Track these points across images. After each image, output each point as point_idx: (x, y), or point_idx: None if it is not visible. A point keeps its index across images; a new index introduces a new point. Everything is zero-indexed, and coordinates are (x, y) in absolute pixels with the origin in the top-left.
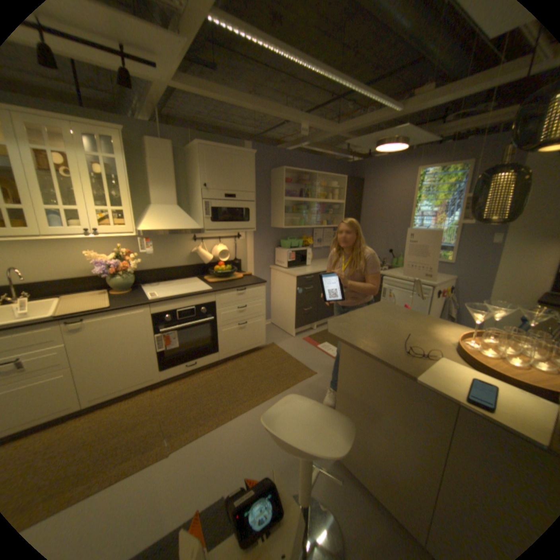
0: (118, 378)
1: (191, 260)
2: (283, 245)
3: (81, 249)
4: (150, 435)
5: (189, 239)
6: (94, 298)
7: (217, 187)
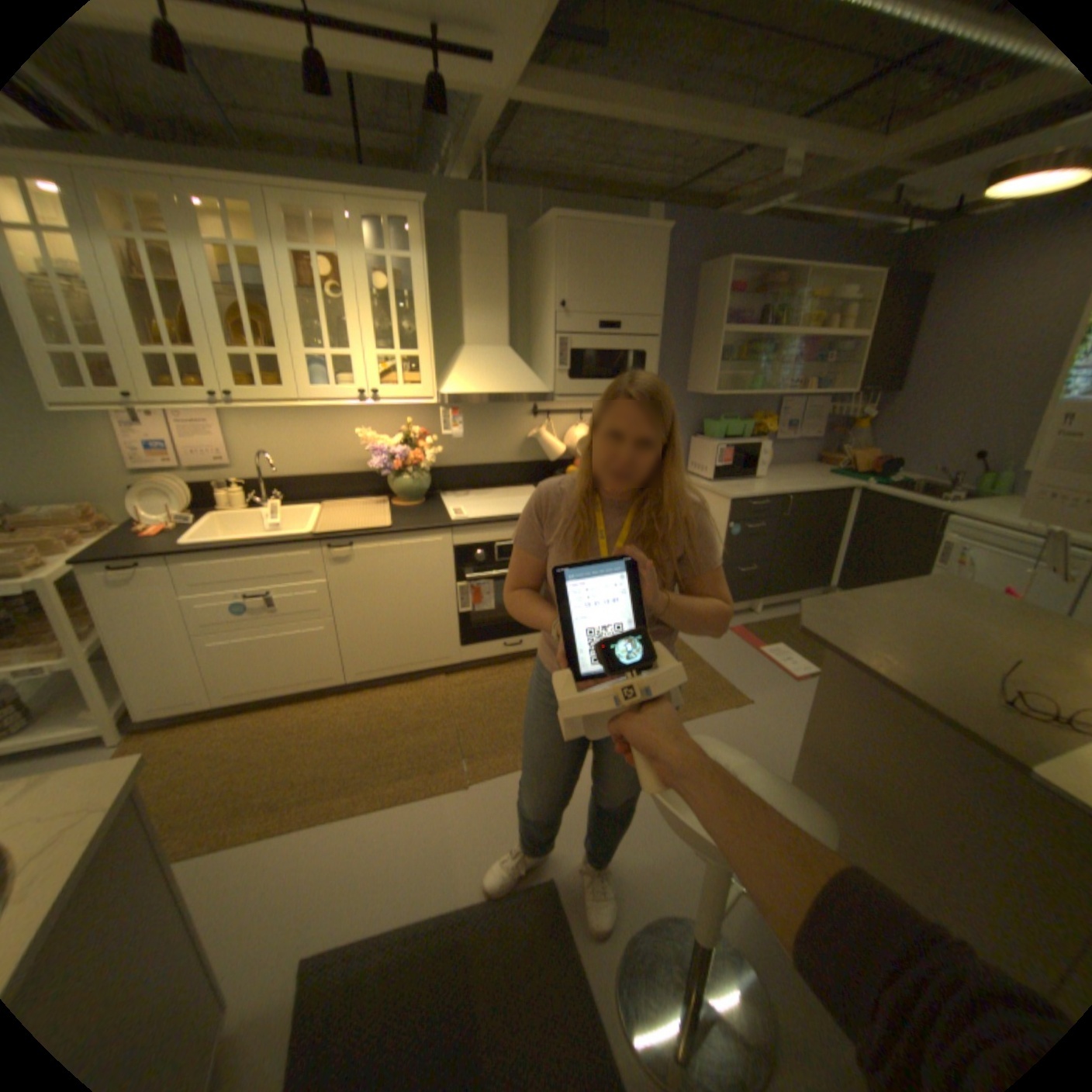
0: (399, 646)
1: (526, 454)
2: (709, 432)
3: (353, 425)
4: (442, 748)
5: (526, 413)
6: (369, 510)
7: (587, 308)
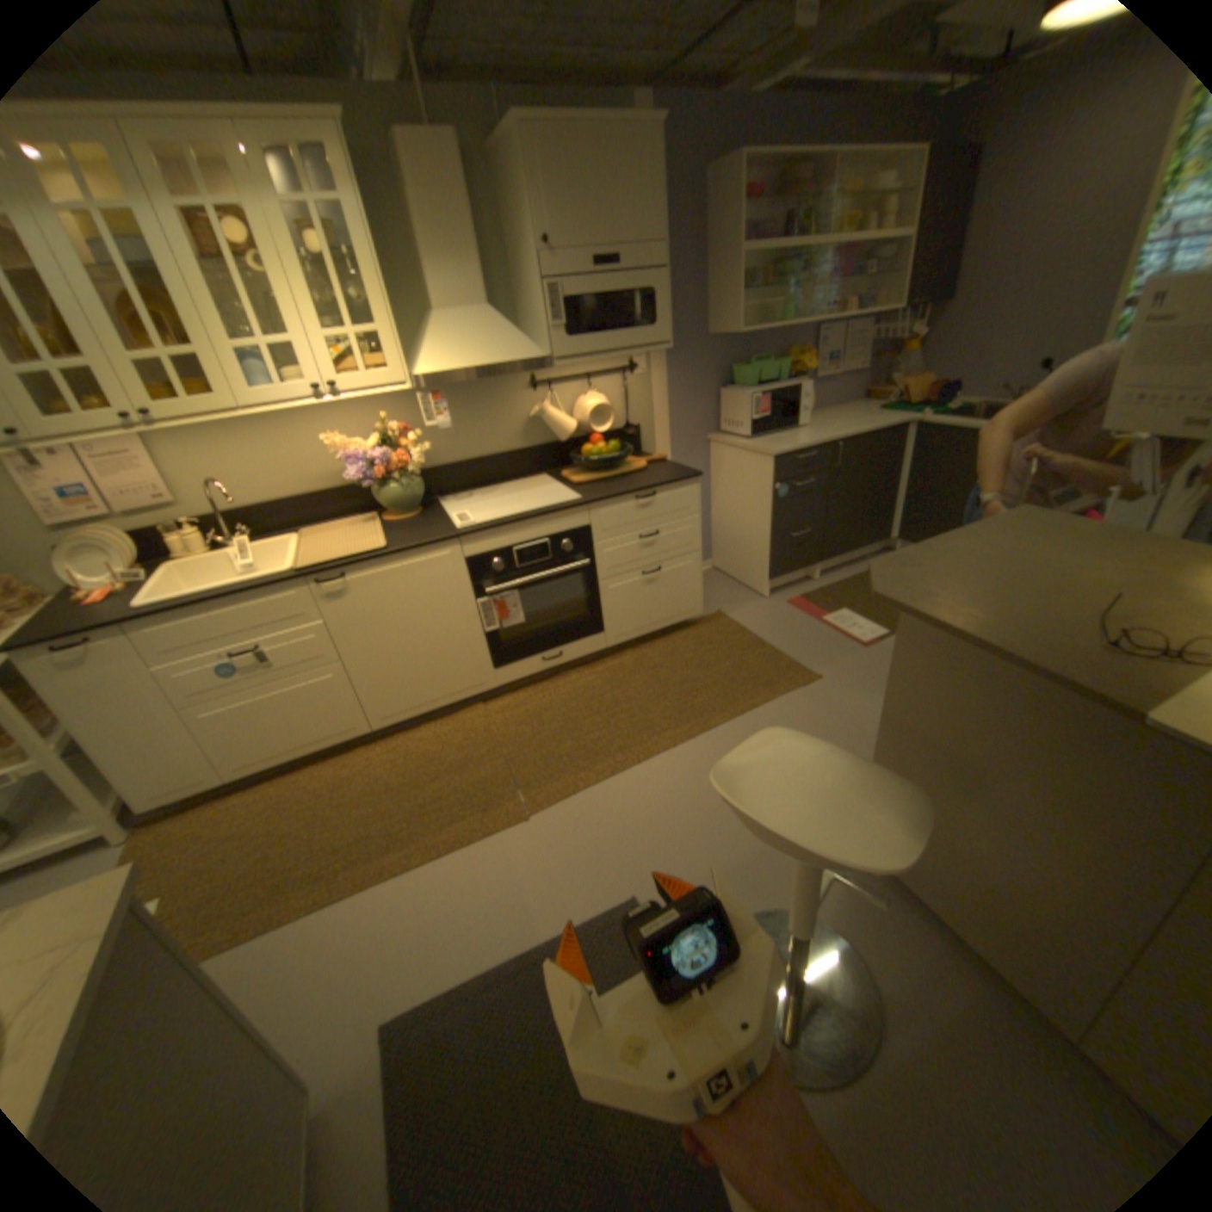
0: (425, 680)
1: (532, 437)
2: (740, 380)
3: (317, 430)
4: (493, 782)
5: (523, 387)
6: (358, 531)
7: (575, 241)
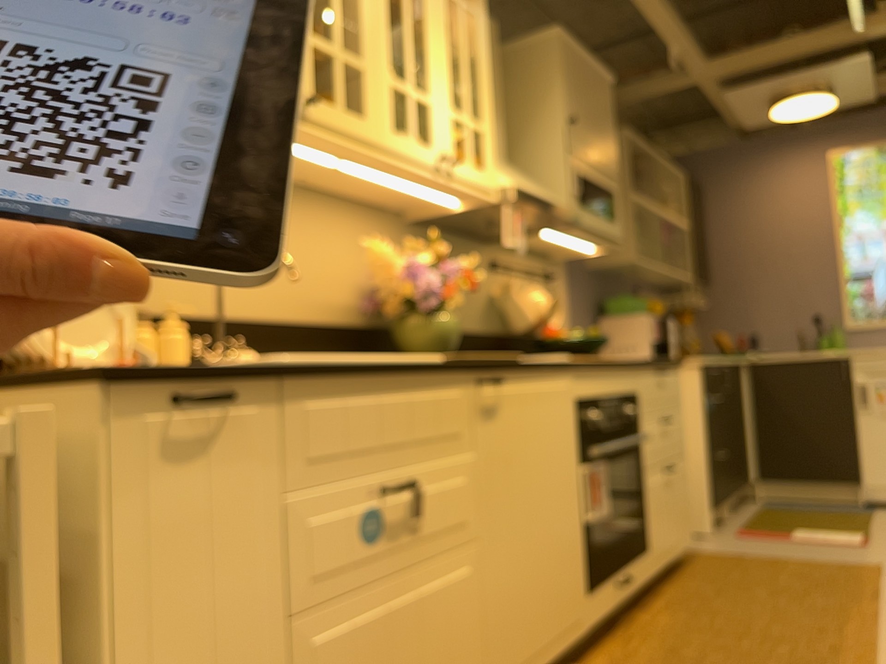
0: (540, 603)
1: (490, 321)
2: (617, 312)
3: (327, 241)
4: None
5: (487, 264)
6: None
7: (582, 132)
